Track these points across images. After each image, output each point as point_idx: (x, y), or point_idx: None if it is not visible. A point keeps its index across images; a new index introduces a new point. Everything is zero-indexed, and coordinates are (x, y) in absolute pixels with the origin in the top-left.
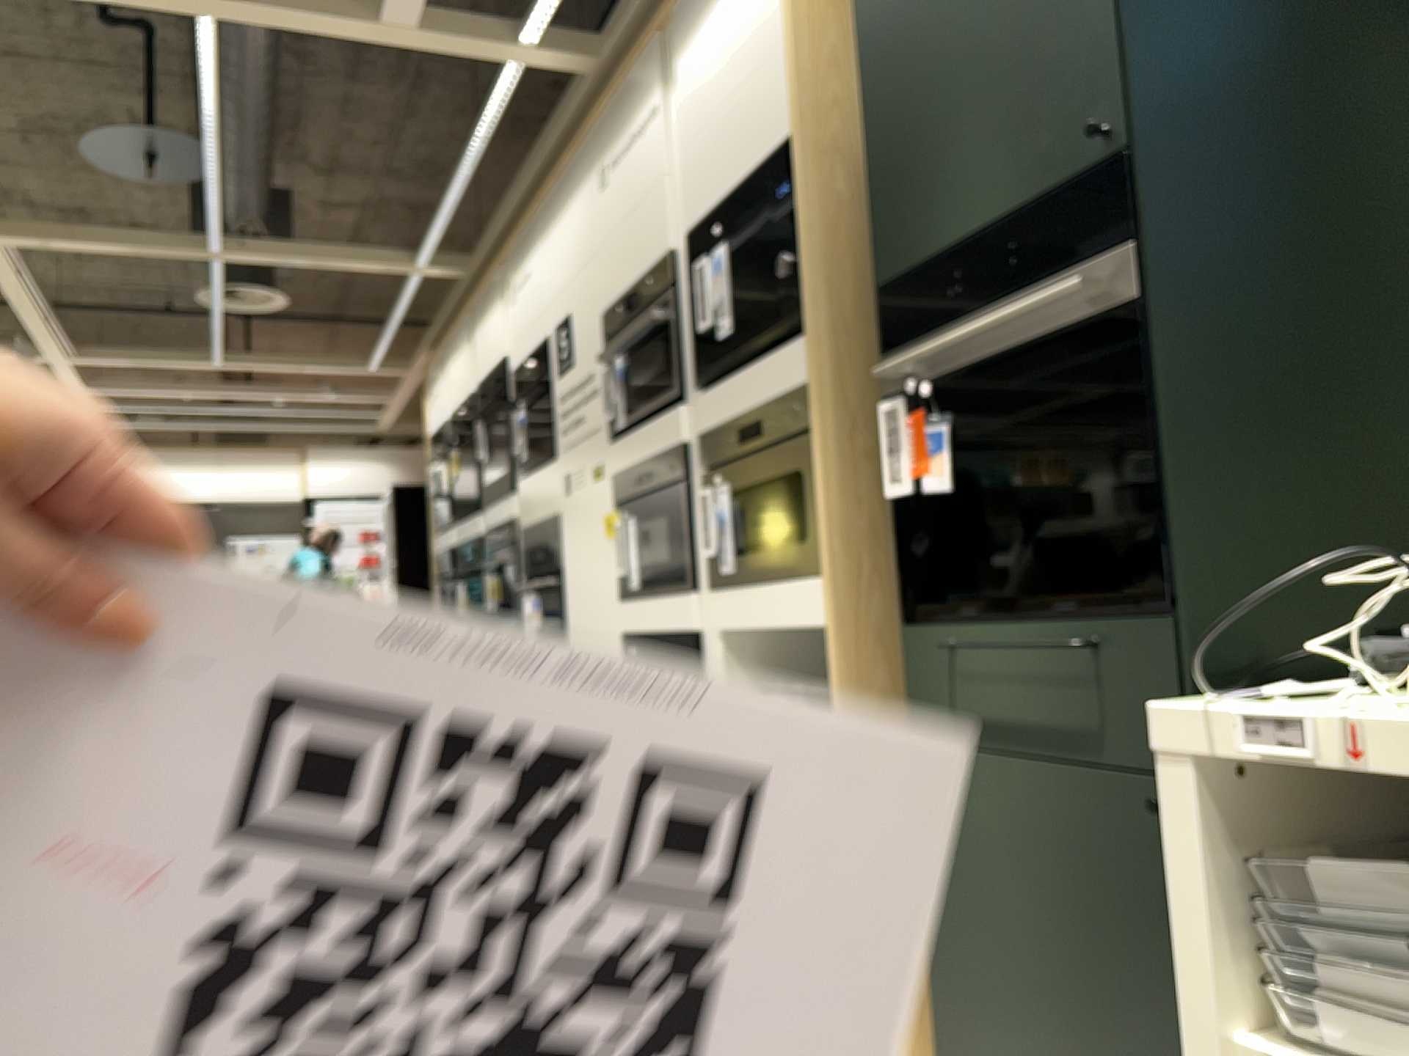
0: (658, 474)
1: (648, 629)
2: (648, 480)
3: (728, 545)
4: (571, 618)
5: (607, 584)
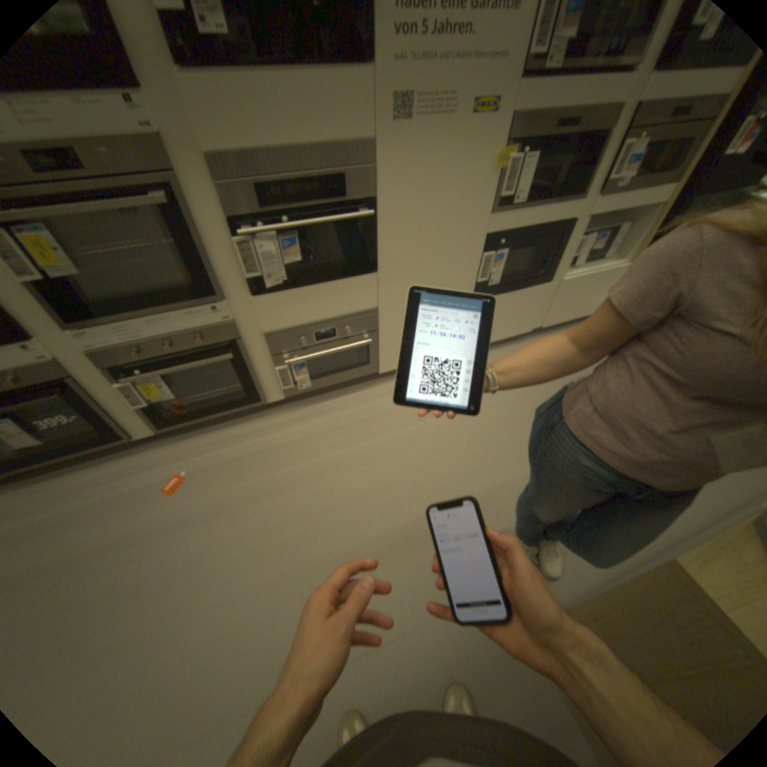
0: (587, 121)
1: (524, 224)
2: (570, 125)
3: (638, 171)
4: (391, 237)
5: (475, 201)
